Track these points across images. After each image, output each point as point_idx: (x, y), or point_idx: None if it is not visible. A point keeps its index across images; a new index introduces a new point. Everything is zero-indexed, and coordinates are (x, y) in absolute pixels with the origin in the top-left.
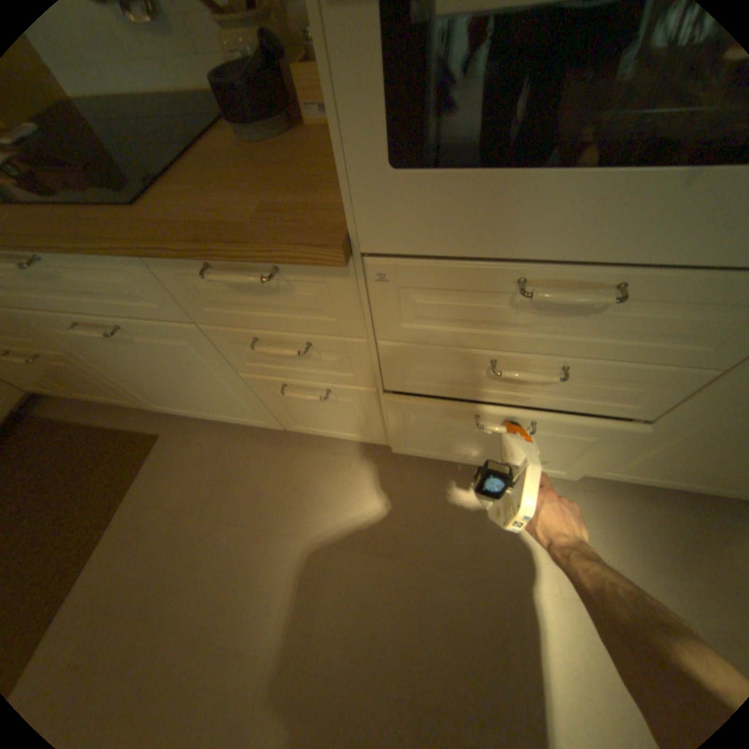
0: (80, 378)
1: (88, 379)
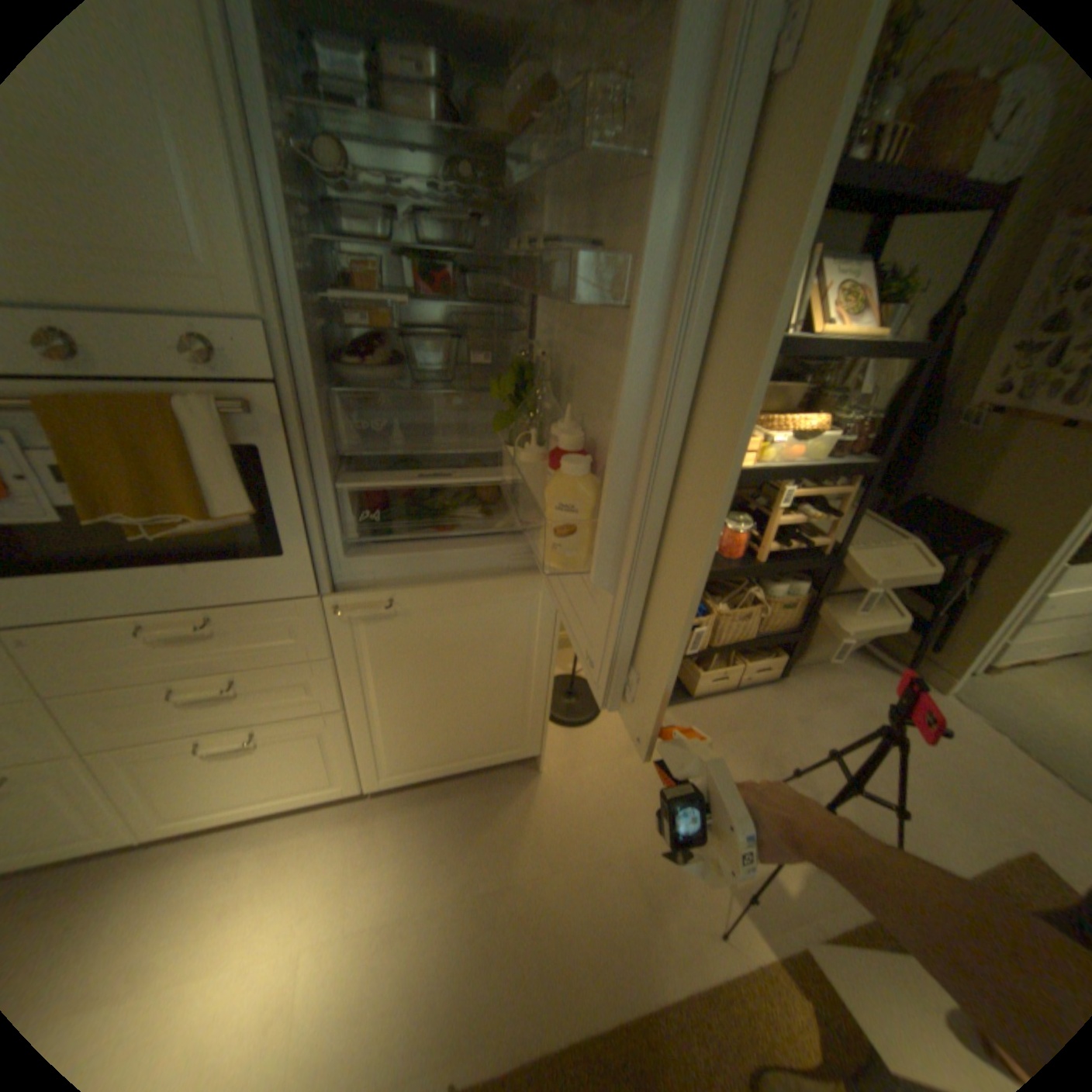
0: None
1: None
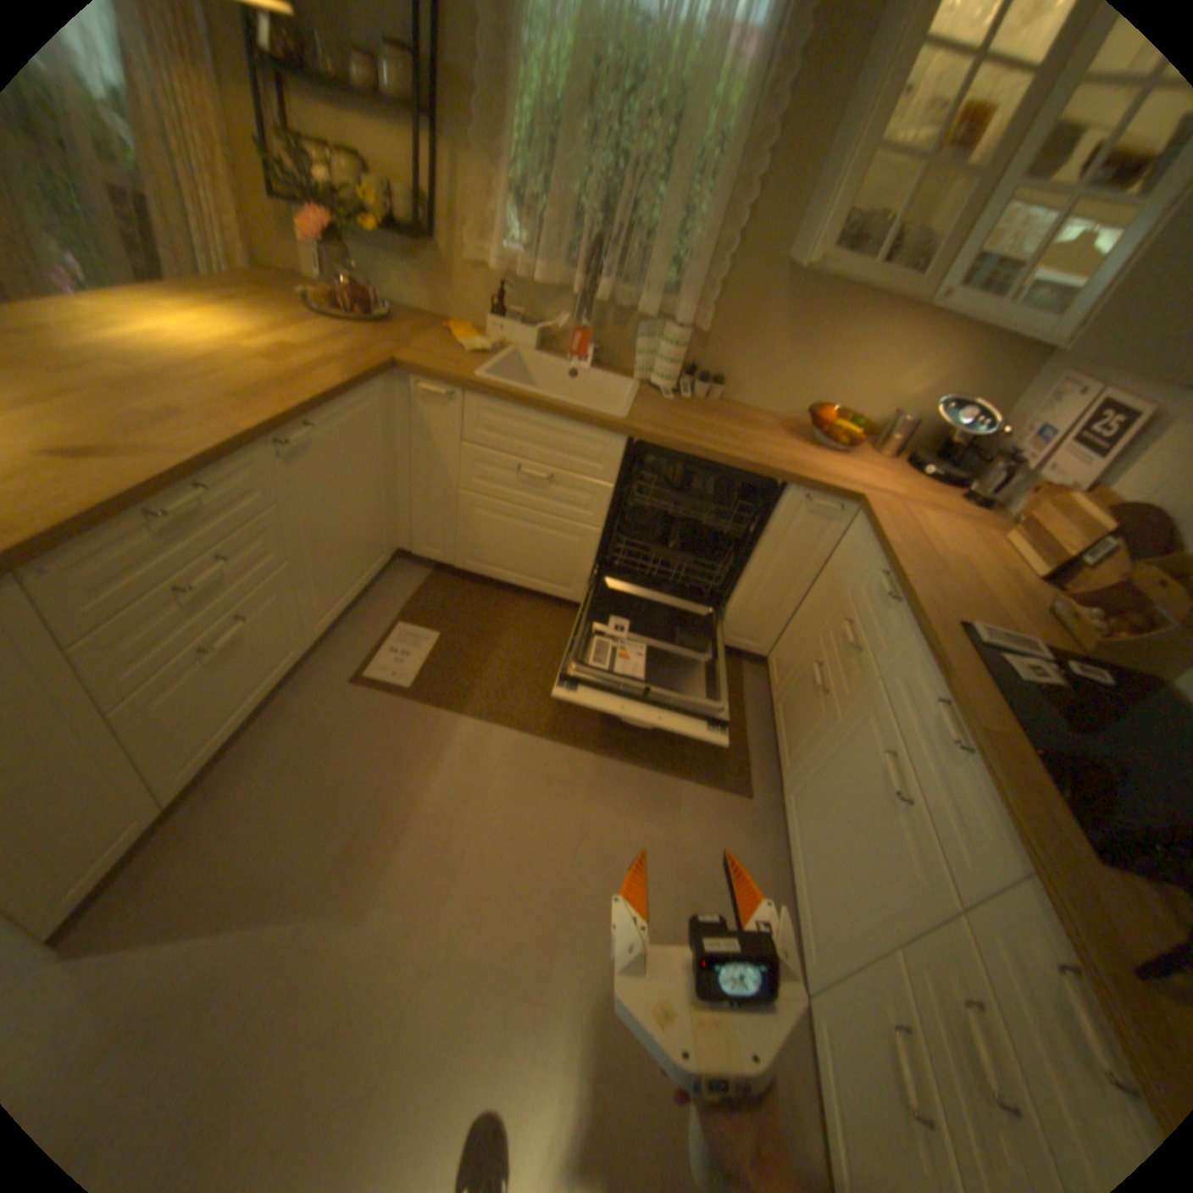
0: (809, 724)
1: (810, 732)
